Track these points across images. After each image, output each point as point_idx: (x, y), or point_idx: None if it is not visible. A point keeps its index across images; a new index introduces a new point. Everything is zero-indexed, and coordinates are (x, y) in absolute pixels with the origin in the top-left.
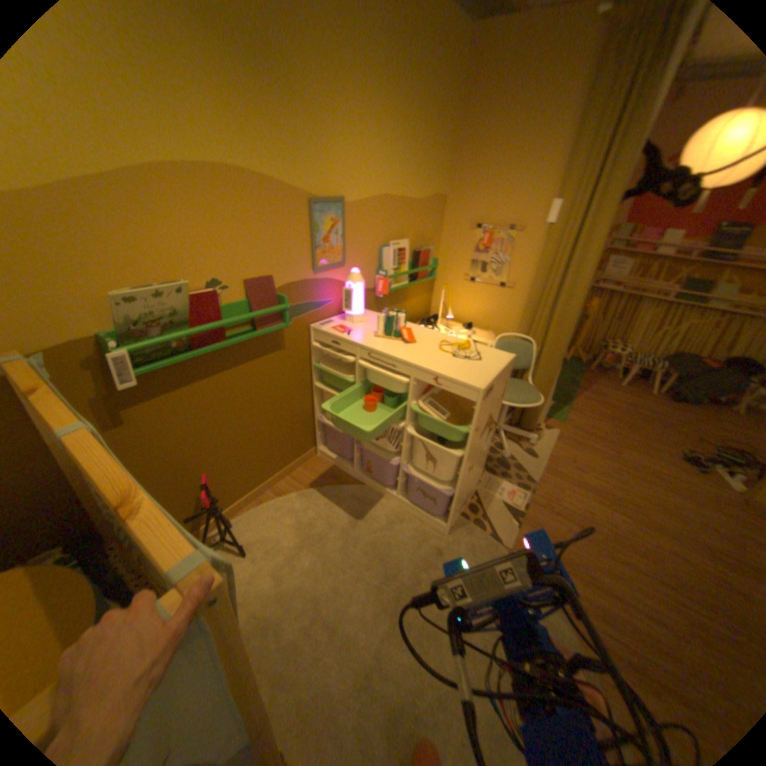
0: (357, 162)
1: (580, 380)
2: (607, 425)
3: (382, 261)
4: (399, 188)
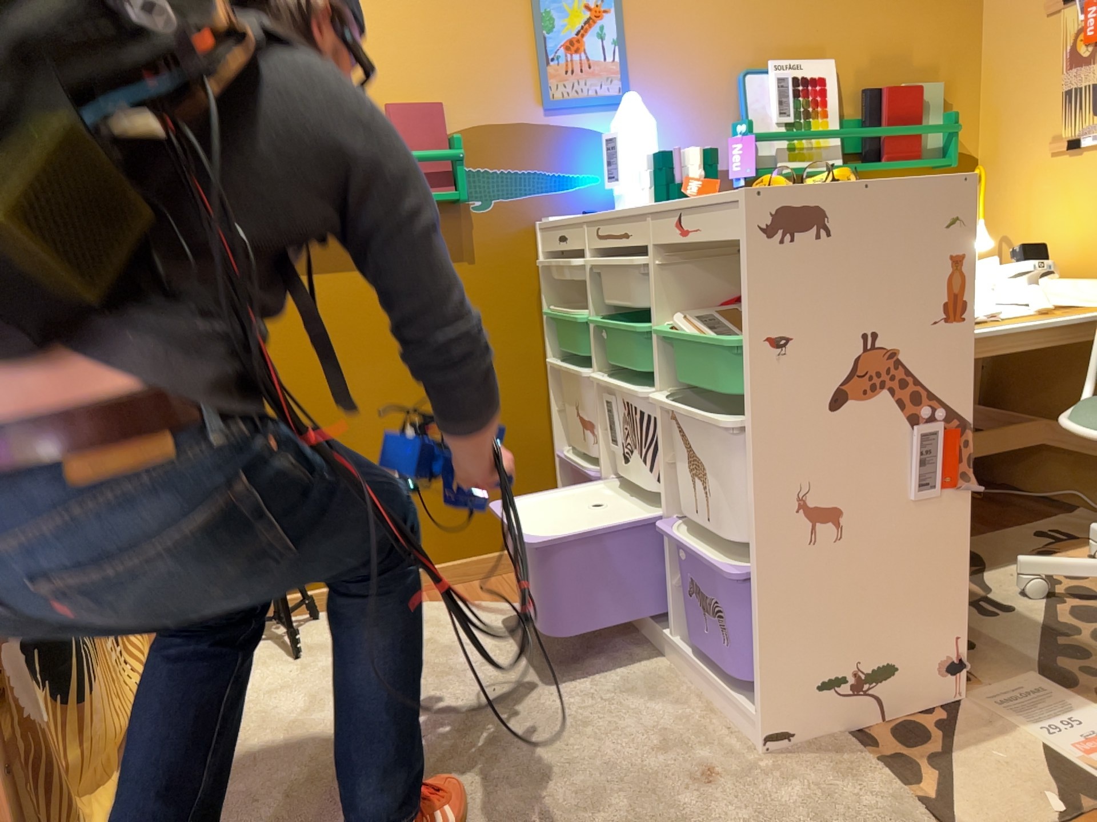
0: None
1: None
2: None
3: (748, 104)
4: None
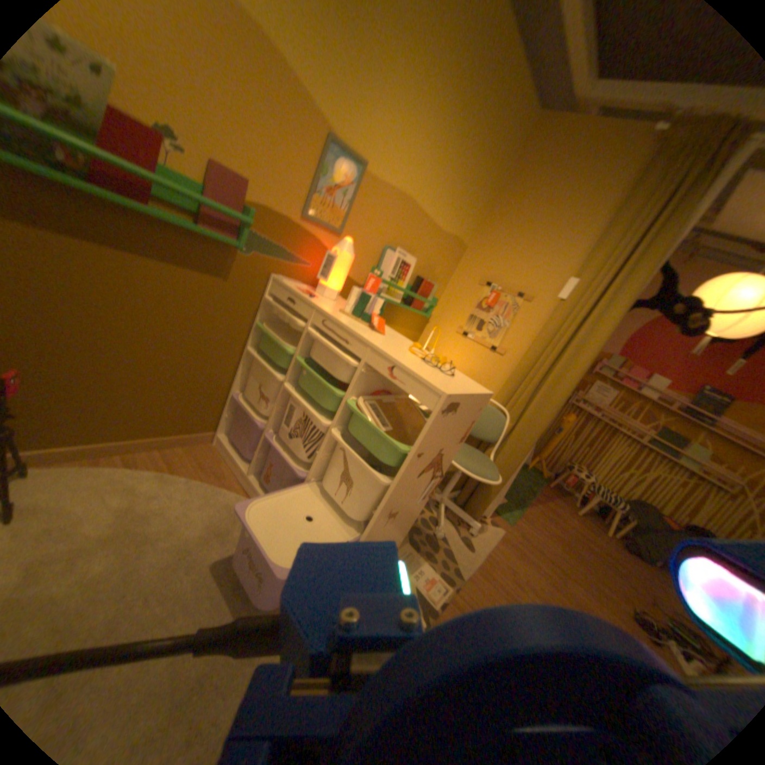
0: (398, 143)
1: (538, 493)
2: (557, 549)
3: (384, 263)
4: (428, 204)
